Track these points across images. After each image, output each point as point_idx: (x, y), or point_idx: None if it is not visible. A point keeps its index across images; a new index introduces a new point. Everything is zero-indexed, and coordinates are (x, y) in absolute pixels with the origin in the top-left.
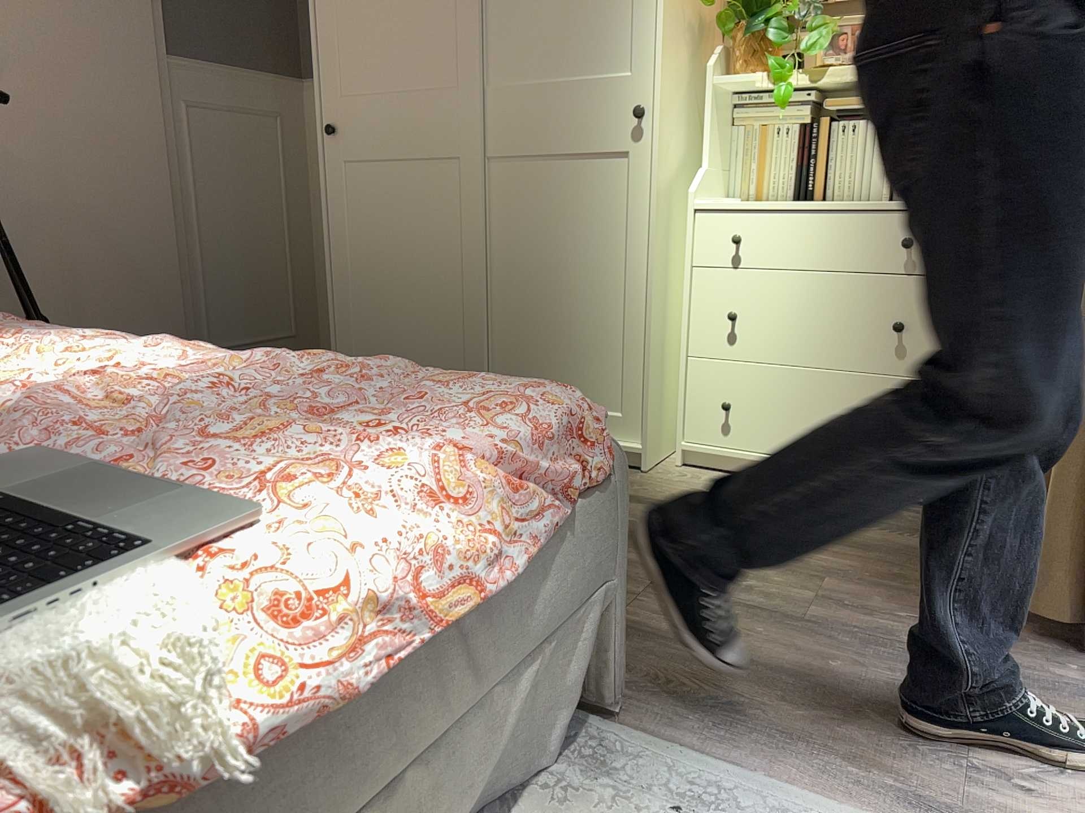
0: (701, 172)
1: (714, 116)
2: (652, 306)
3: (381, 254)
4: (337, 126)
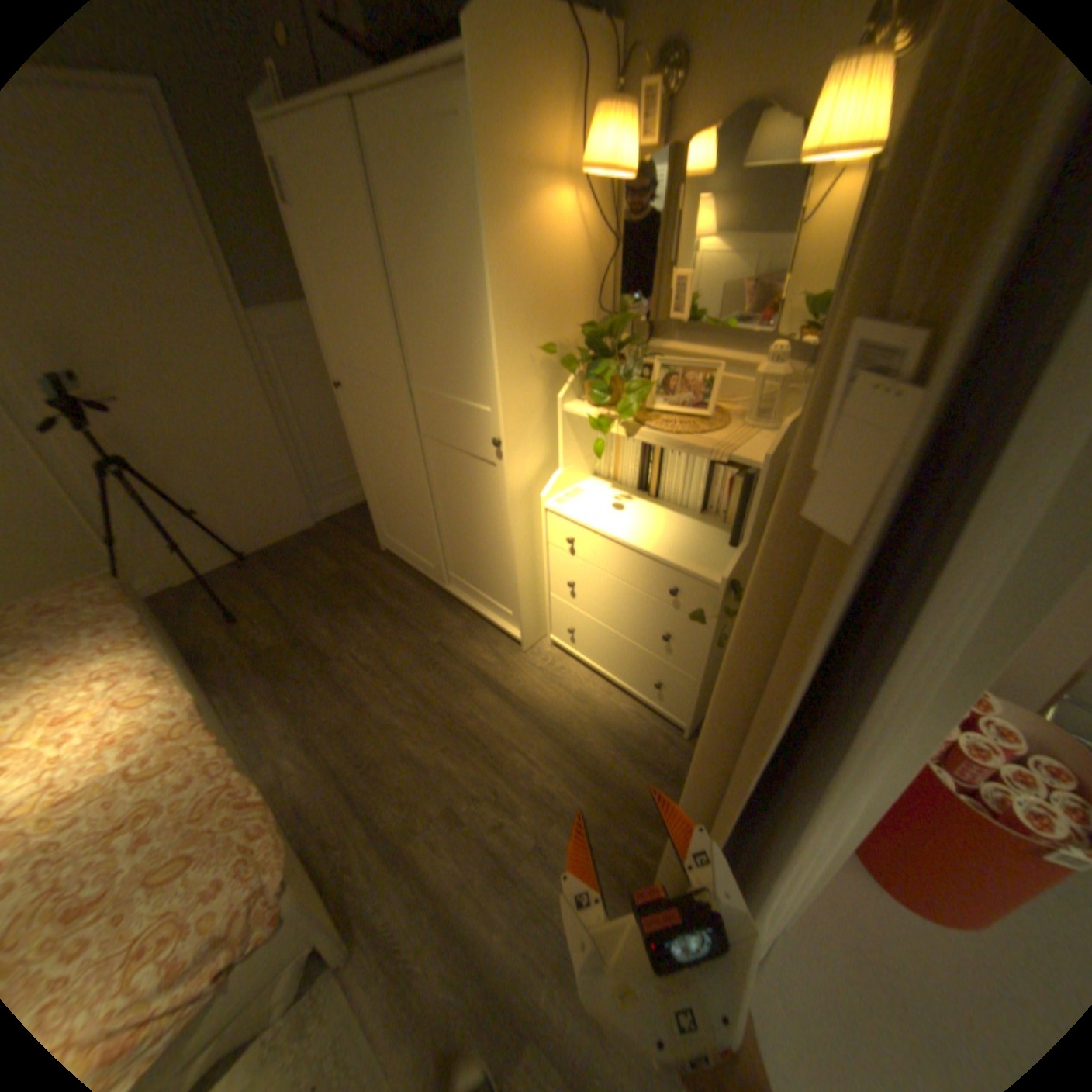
0: (557, 476)
1: (570, 432)
2: (518, 568)
3: (382, 472)
4: (342, 384)
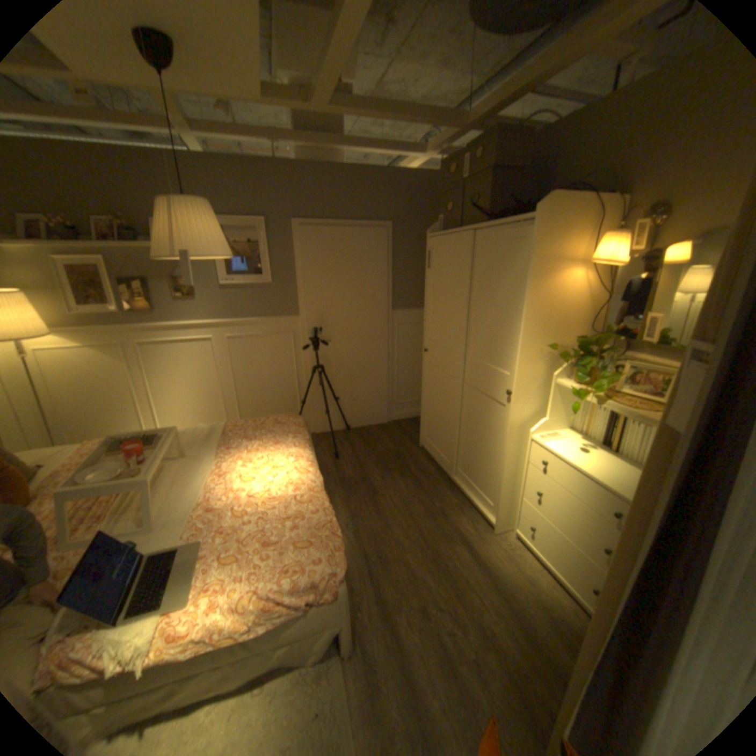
0: (543, 421)
1: (557, 395)
2: (504, 472)
3: (434, 399)
4: (427, 349)
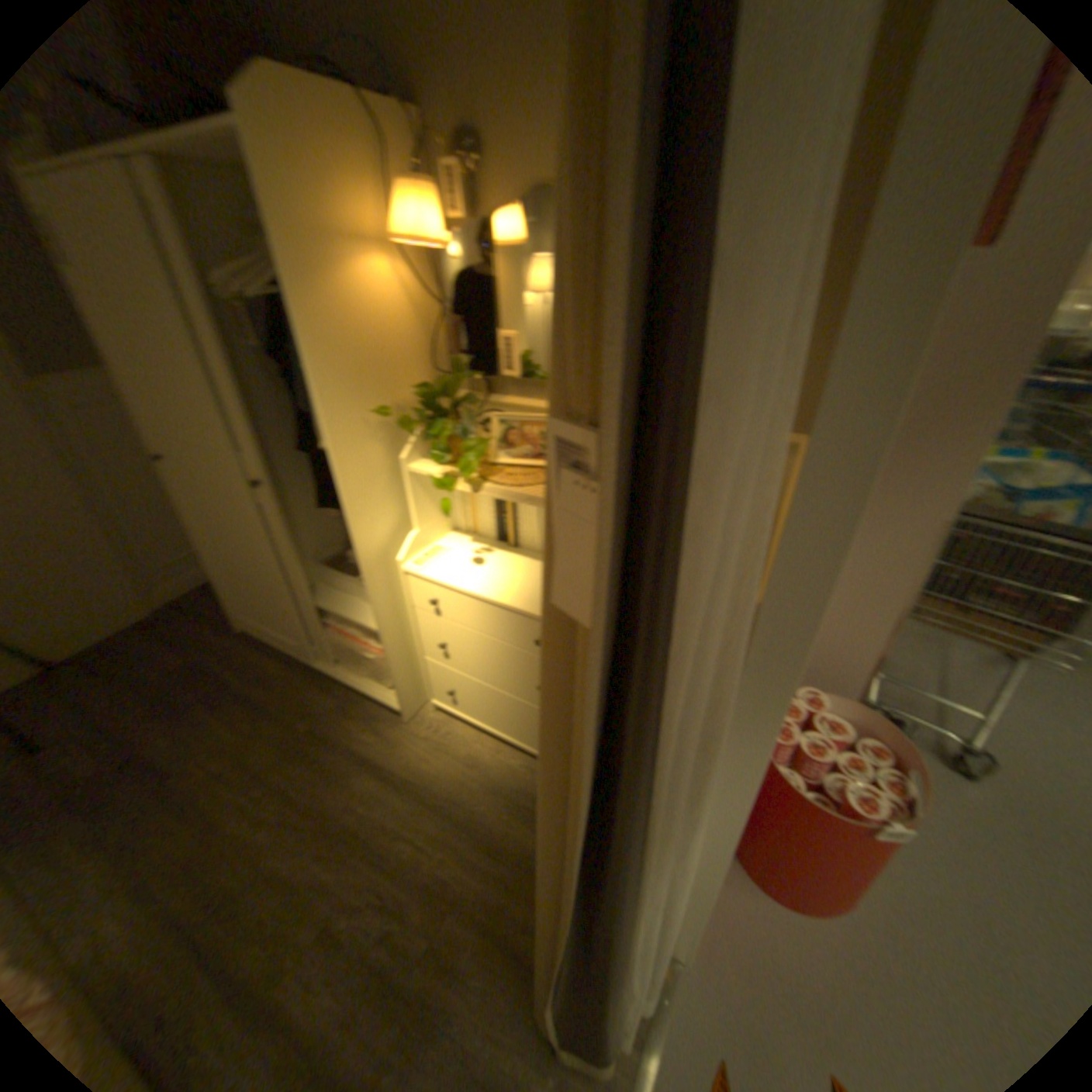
0: (409, 536)
1: (415, 490)
2: (380, 636)
3: (216, 548)
4: (154, 455)
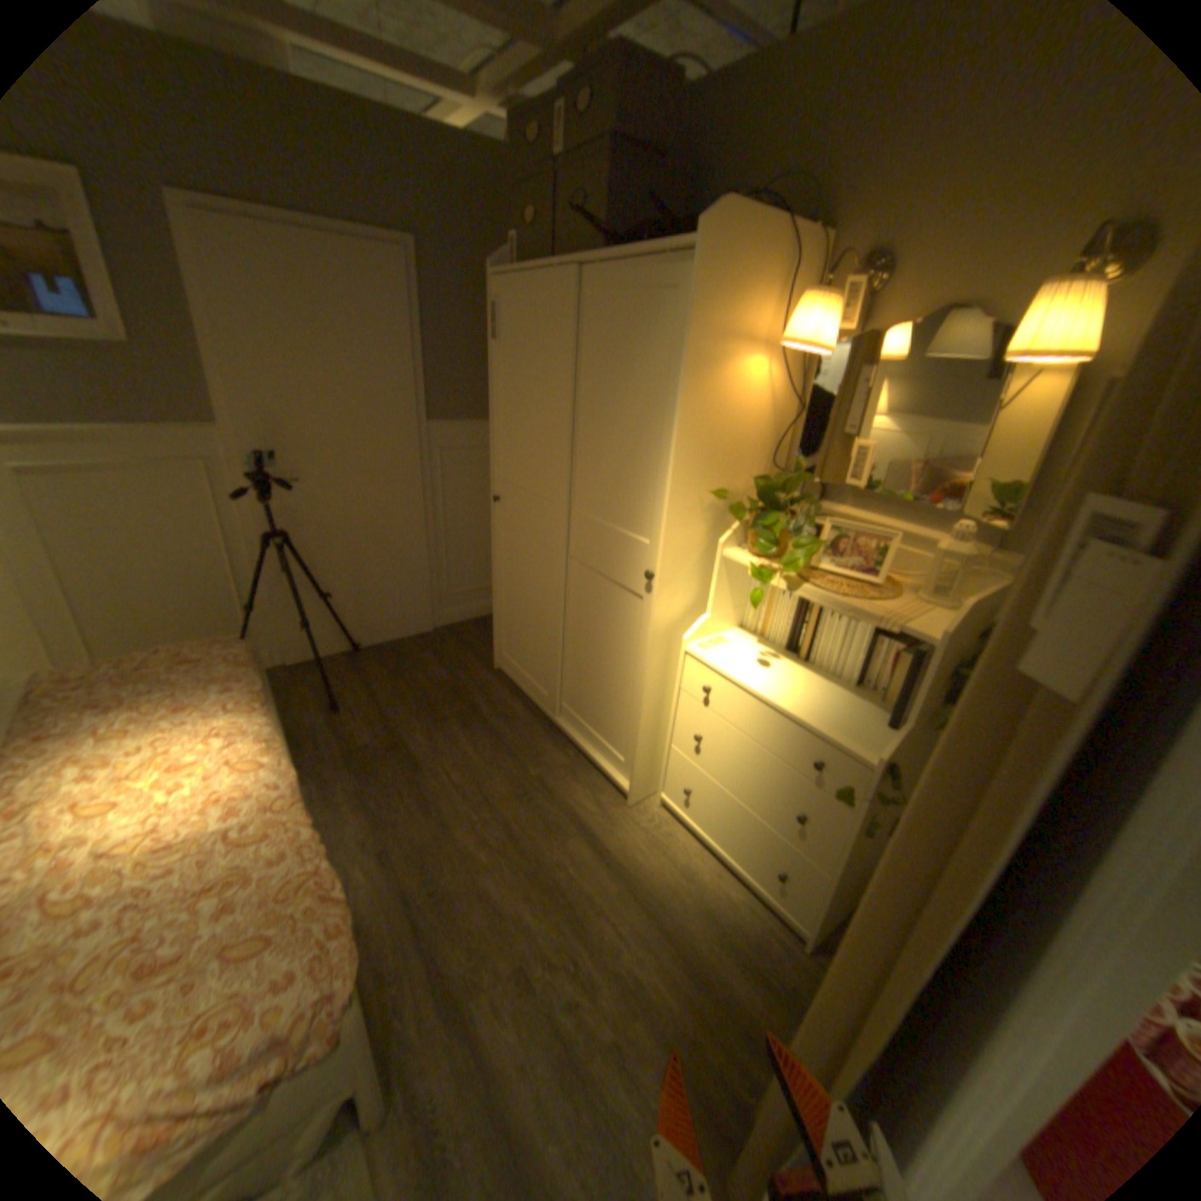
0: (702, 619)
1: (724, 576)
2: (642, 708)
3: (517, 586)
4: (500, 497)
